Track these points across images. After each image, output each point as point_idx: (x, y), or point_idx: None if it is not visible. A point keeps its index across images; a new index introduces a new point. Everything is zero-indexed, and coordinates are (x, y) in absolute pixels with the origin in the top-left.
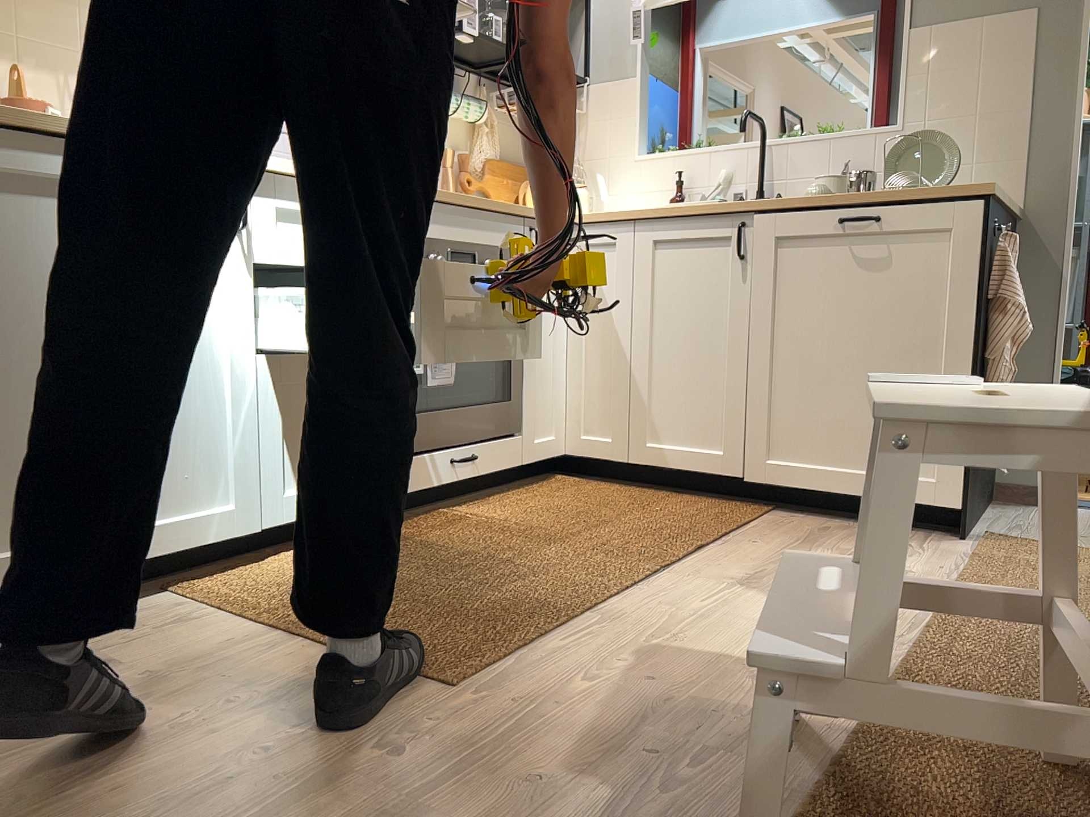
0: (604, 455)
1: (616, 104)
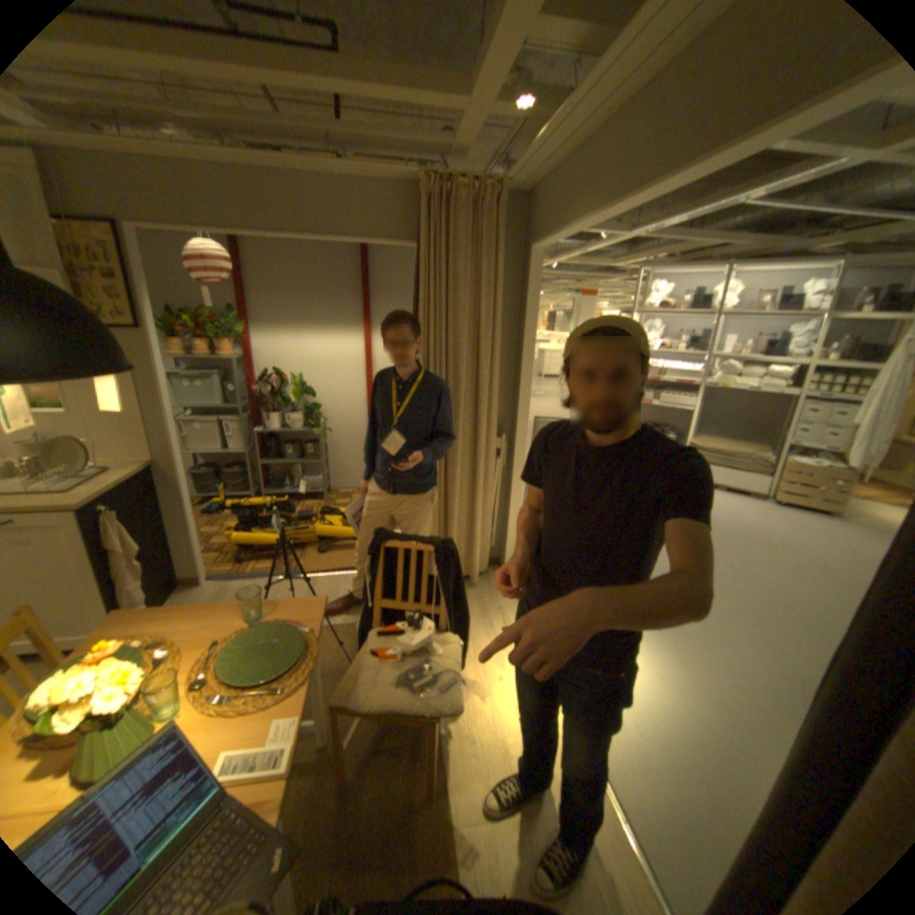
0: None
1: None
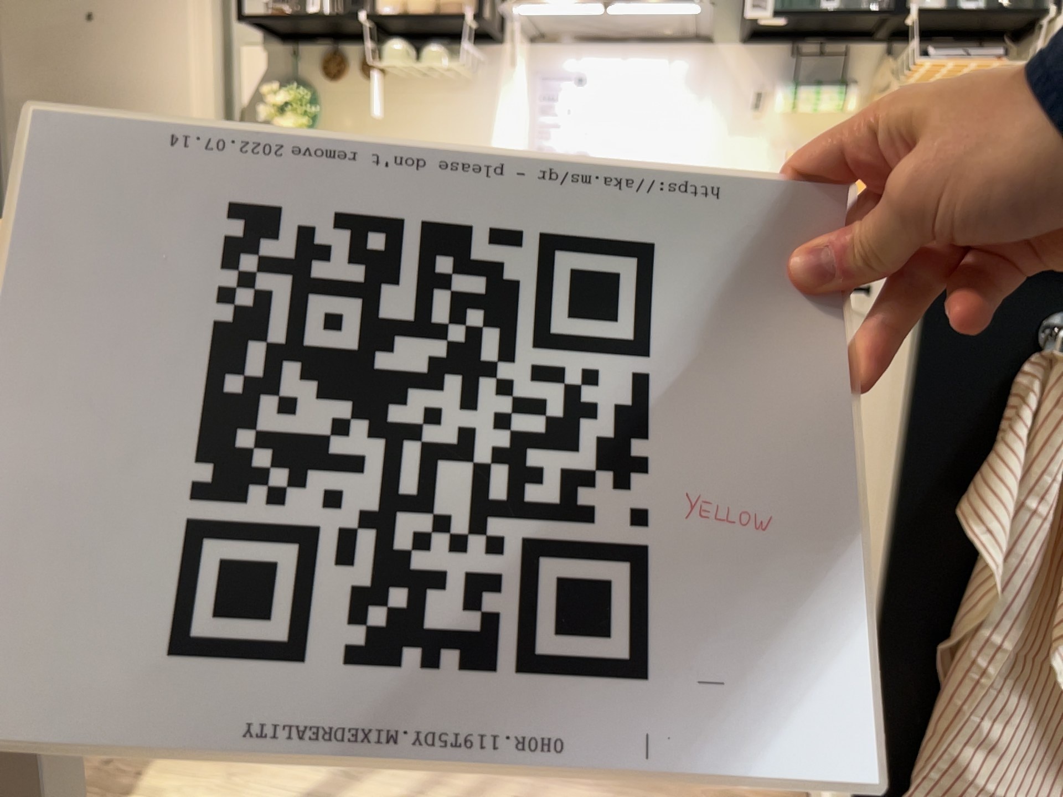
0: None
1: None
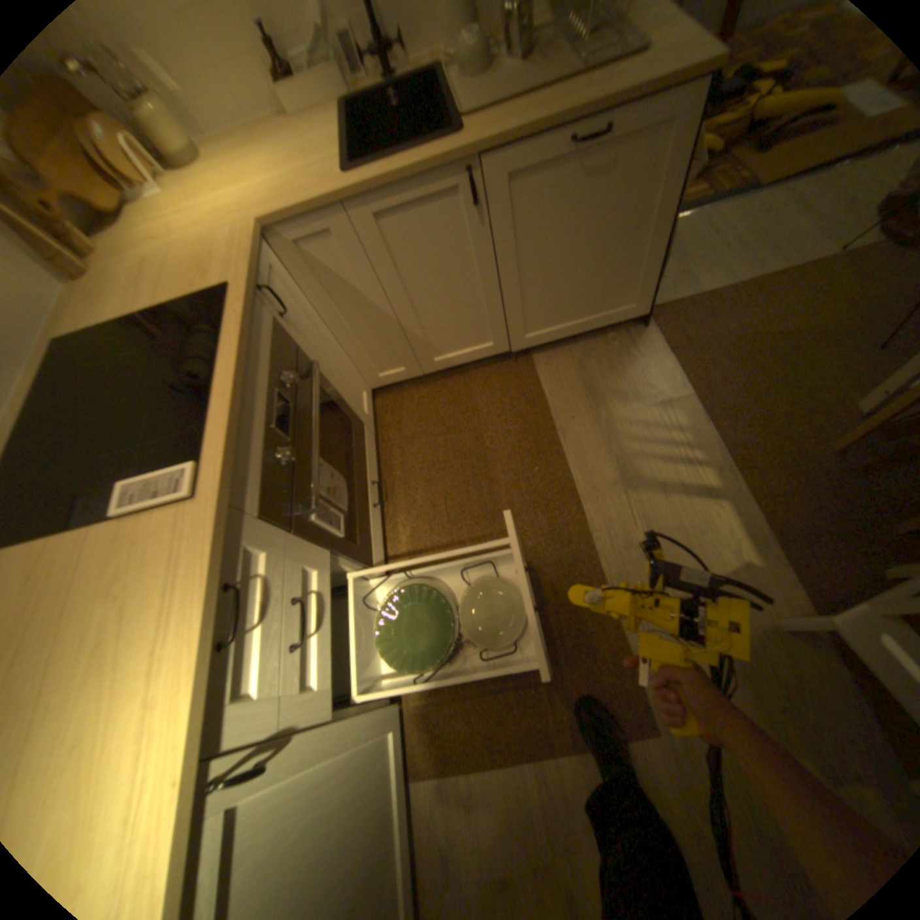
0: (400, 382)
1: None
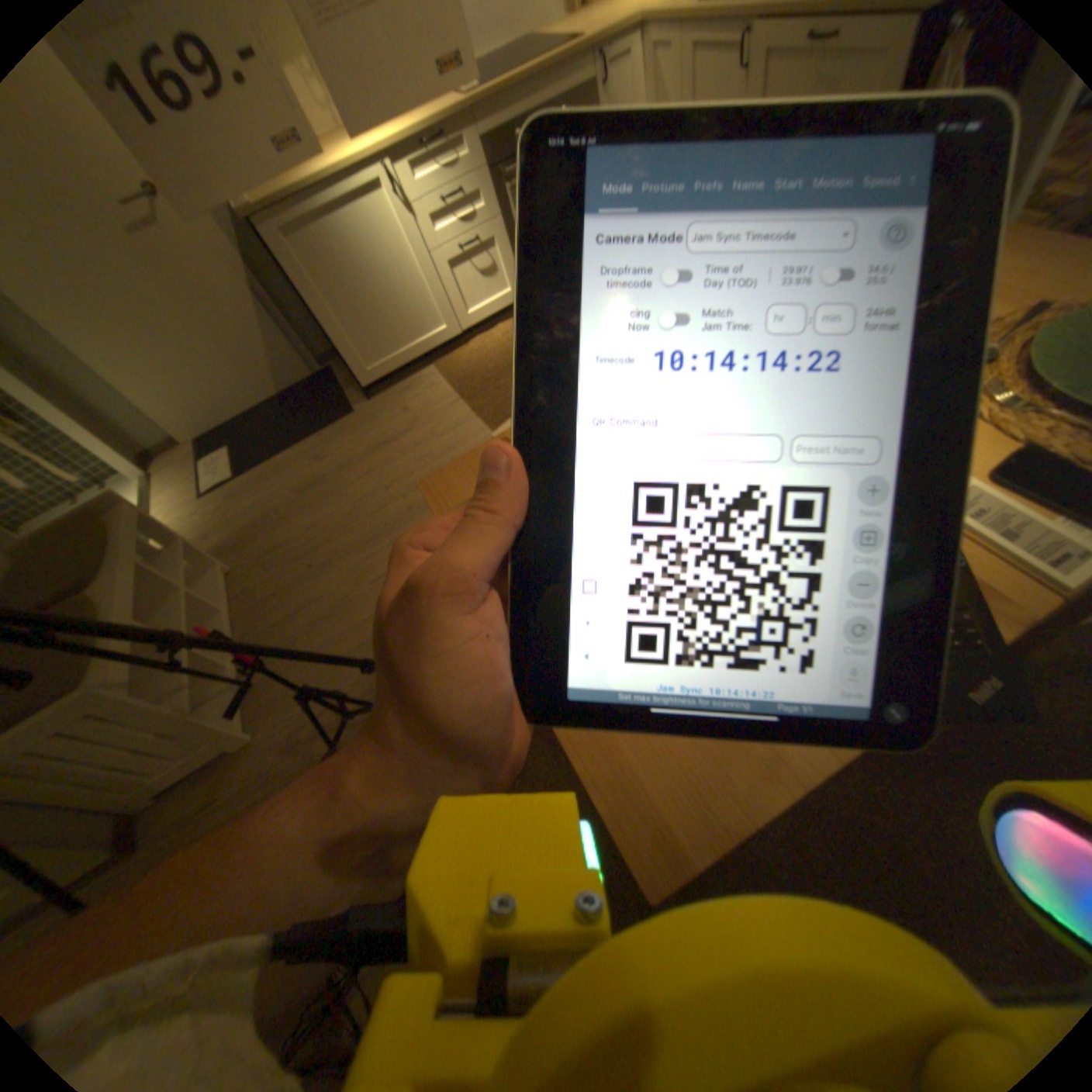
0: None
1: None
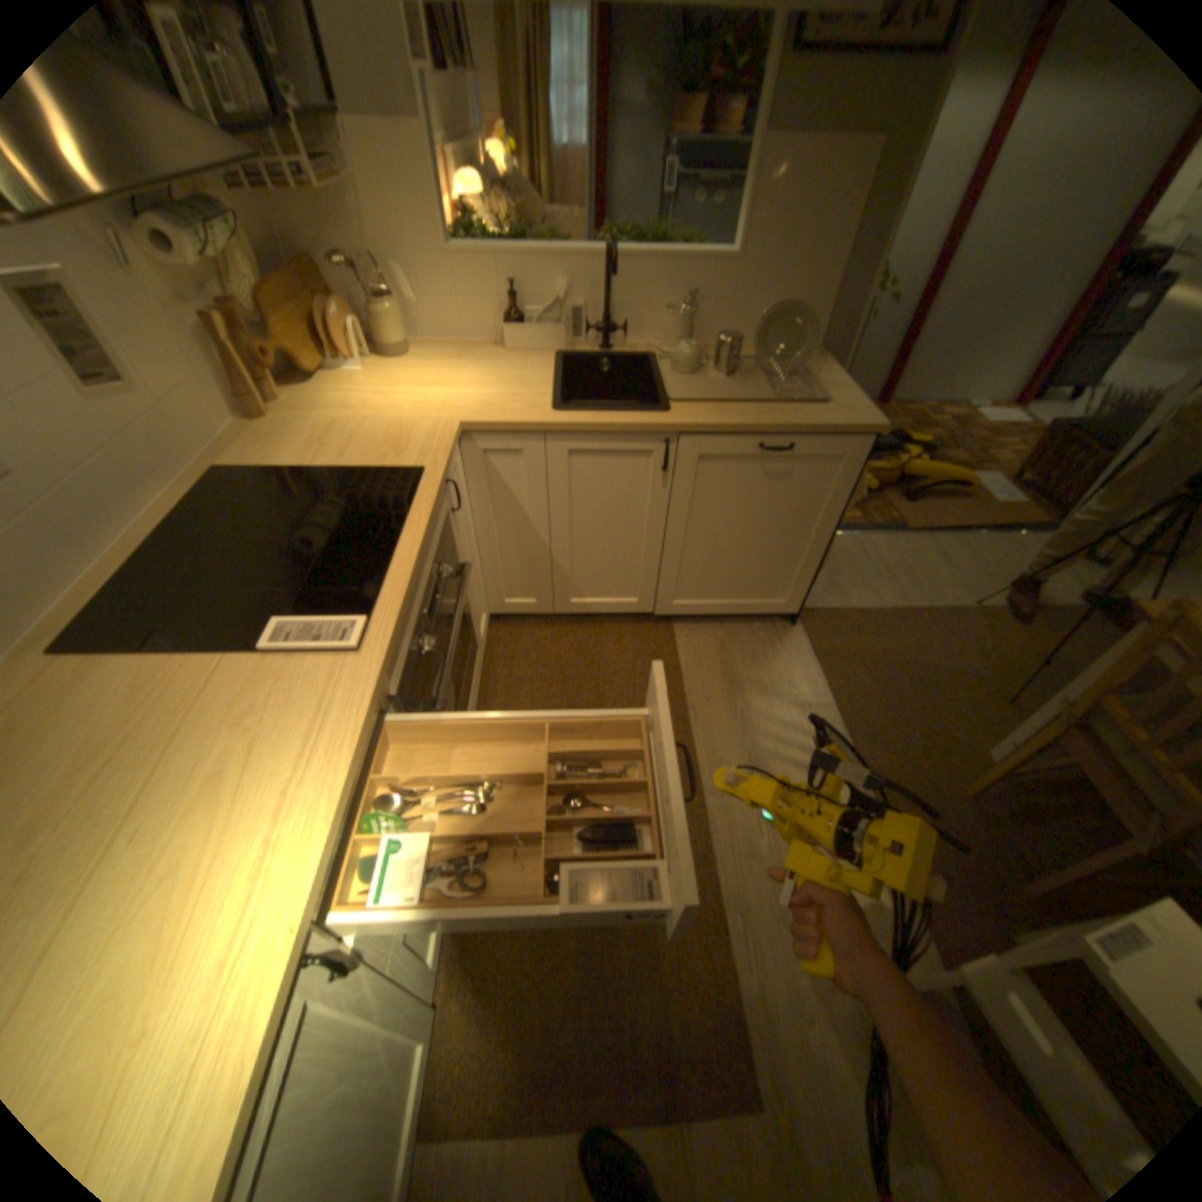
0: (526, 612)
1: (392, 156)
